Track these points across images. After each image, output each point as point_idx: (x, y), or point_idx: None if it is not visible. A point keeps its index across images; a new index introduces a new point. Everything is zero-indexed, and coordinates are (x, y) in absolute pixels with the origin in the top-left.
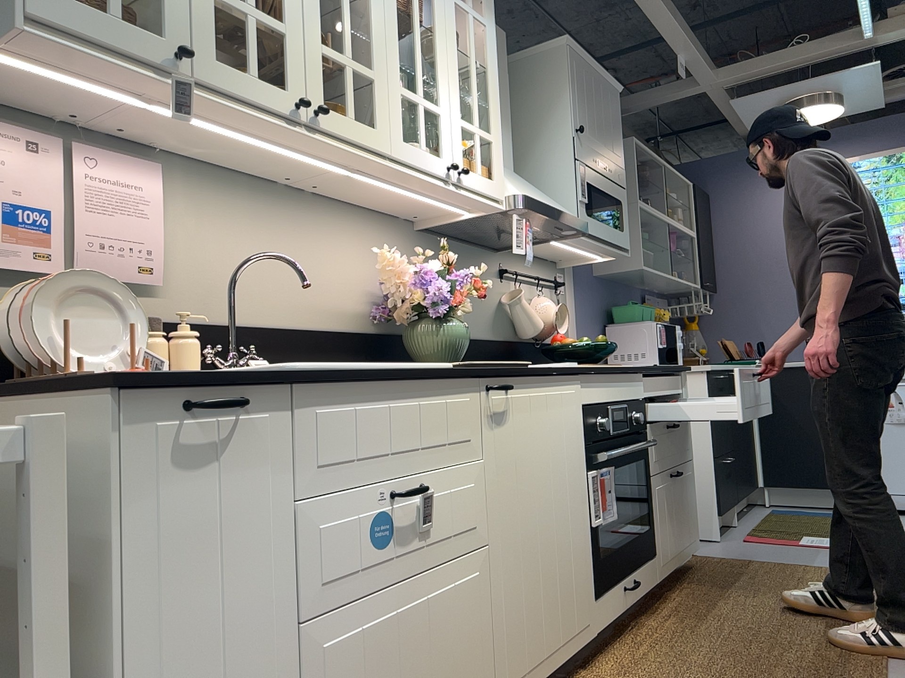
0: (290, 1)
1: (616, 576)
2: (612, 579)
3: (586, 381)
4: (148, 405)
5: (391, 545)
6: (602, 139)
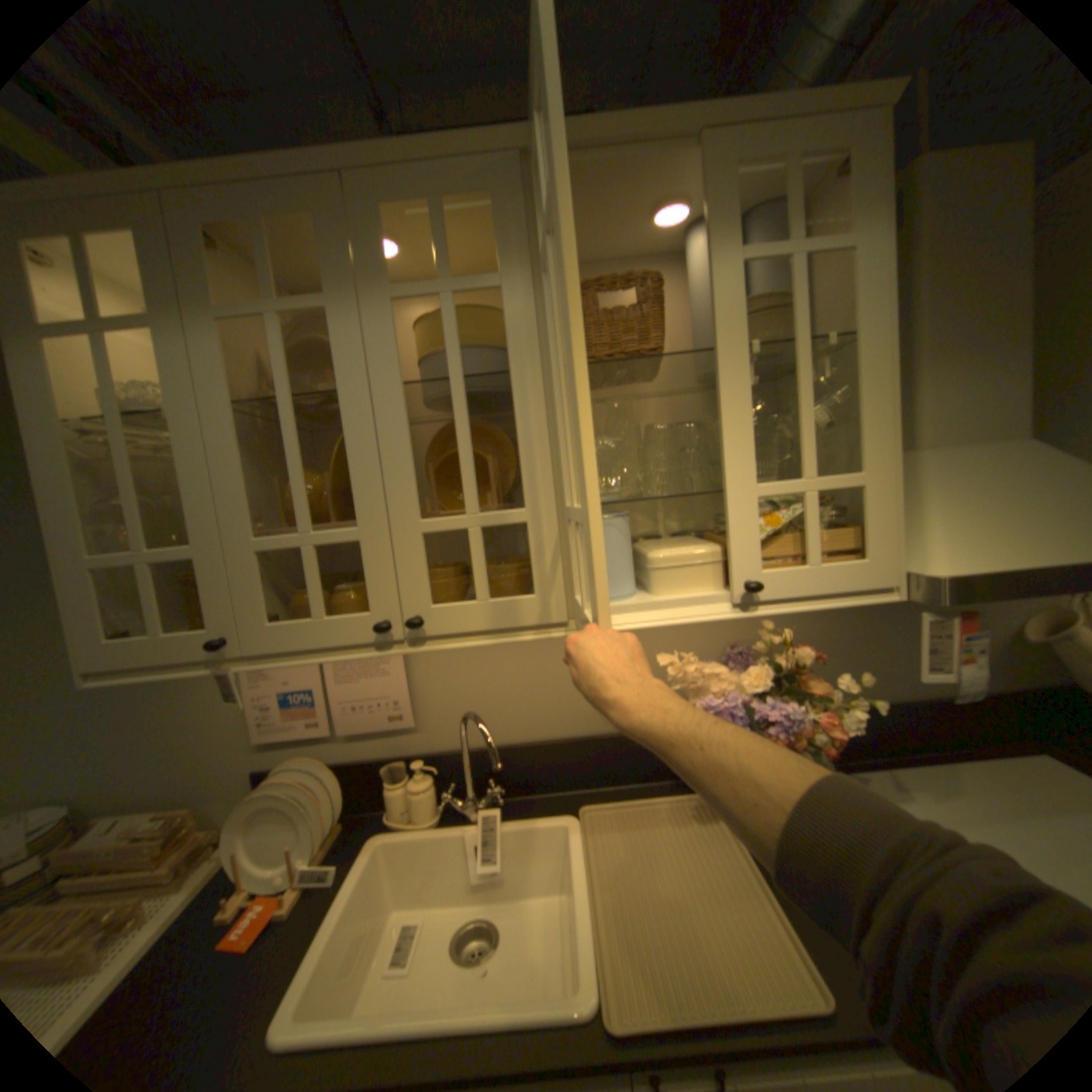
0: (362, 489)
1: None
2: None
3: None
4: None
5: None
6: None
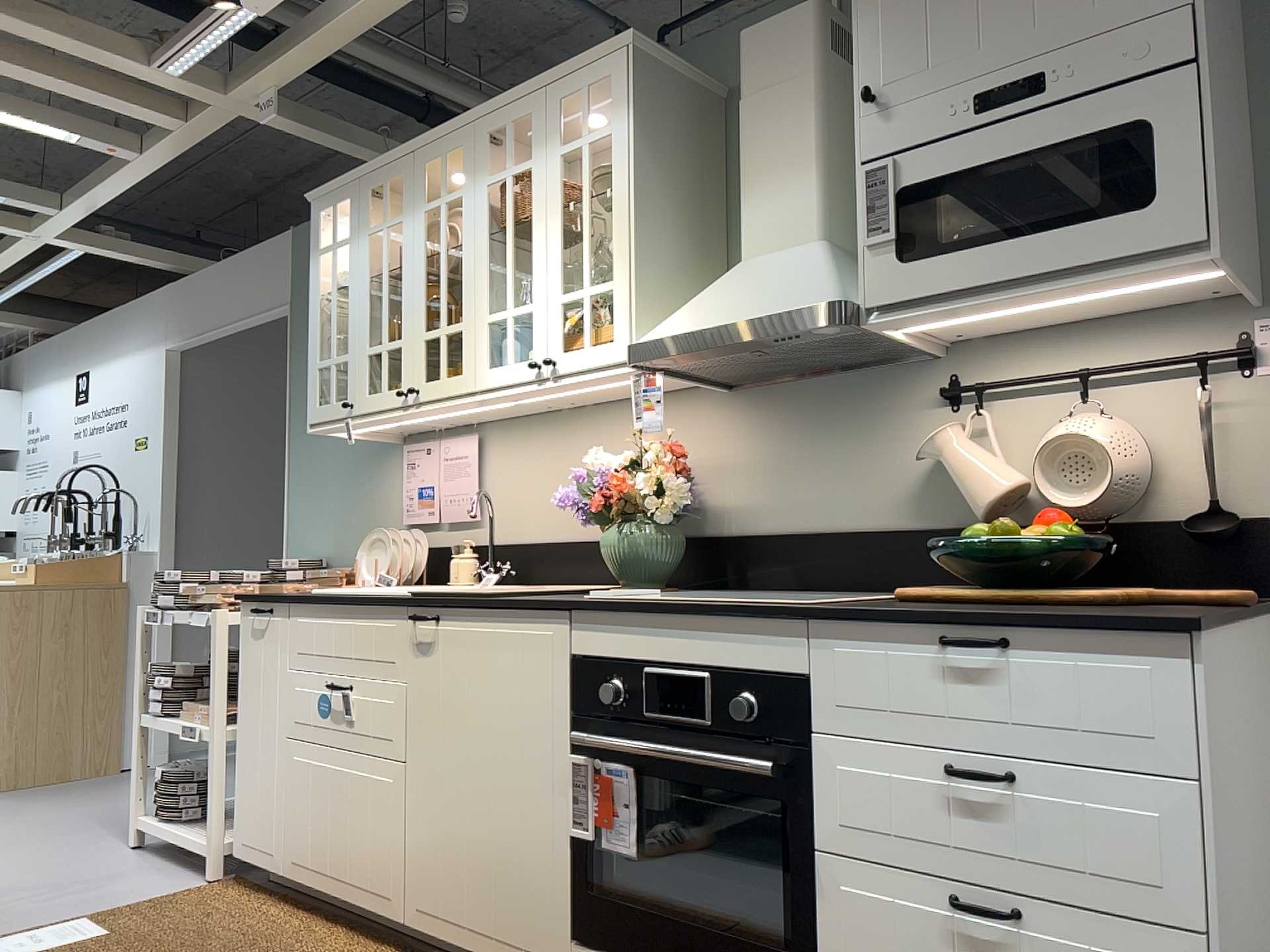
0: (404, 317)
1: (634, 950)
2: (621, 946)
3: (581, 622)
4: (249, 608)
5: (330, 718)
6: (1004, 28)
